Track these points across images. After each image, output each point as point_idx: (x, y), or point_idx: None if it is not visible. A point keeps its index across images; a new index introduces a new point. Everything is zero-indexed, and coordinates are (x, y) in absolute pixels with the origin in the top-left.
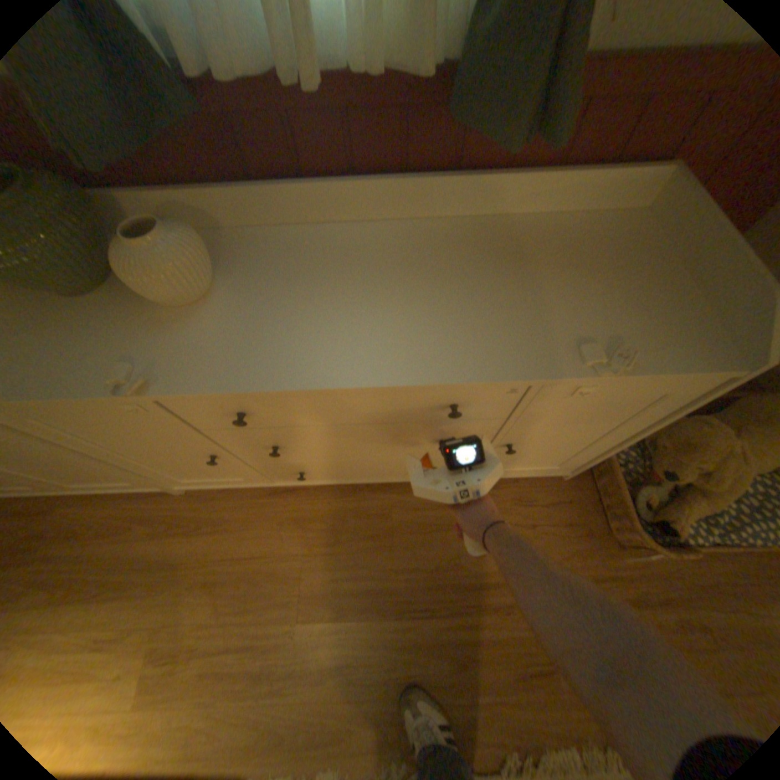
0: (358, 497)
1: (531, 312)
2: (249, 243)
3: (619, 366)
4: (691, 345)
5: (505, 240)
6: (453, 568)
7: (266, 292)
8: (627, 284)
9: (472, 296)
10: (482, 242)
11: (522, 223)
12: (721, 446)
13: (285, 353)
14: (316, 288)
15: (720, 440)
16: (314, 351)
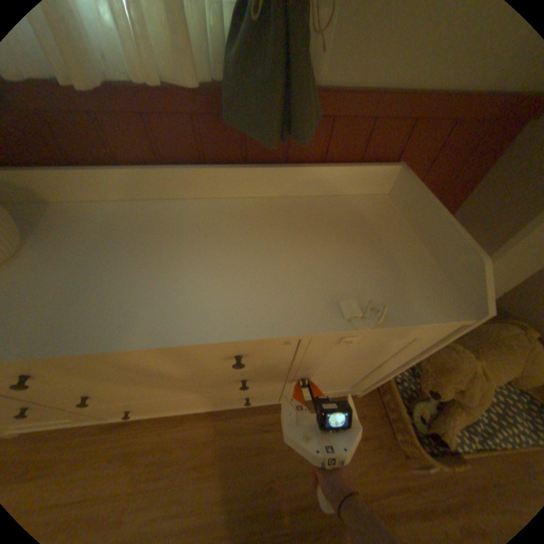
0: (186, 426)
1: (301, 272)
2: (68, 216)
3: (372, 320)
4: (429, 299)
5: (284, 215)
6: (268, 494)
7: (67, 258)
8: (376, 249)
9: (253, 259)
10: (266, 216)
11: (298, 203)
12: (468, 369)
13: (66, 316)
14: (117, 254)
15: (466, 364)
16: (96, 313)
